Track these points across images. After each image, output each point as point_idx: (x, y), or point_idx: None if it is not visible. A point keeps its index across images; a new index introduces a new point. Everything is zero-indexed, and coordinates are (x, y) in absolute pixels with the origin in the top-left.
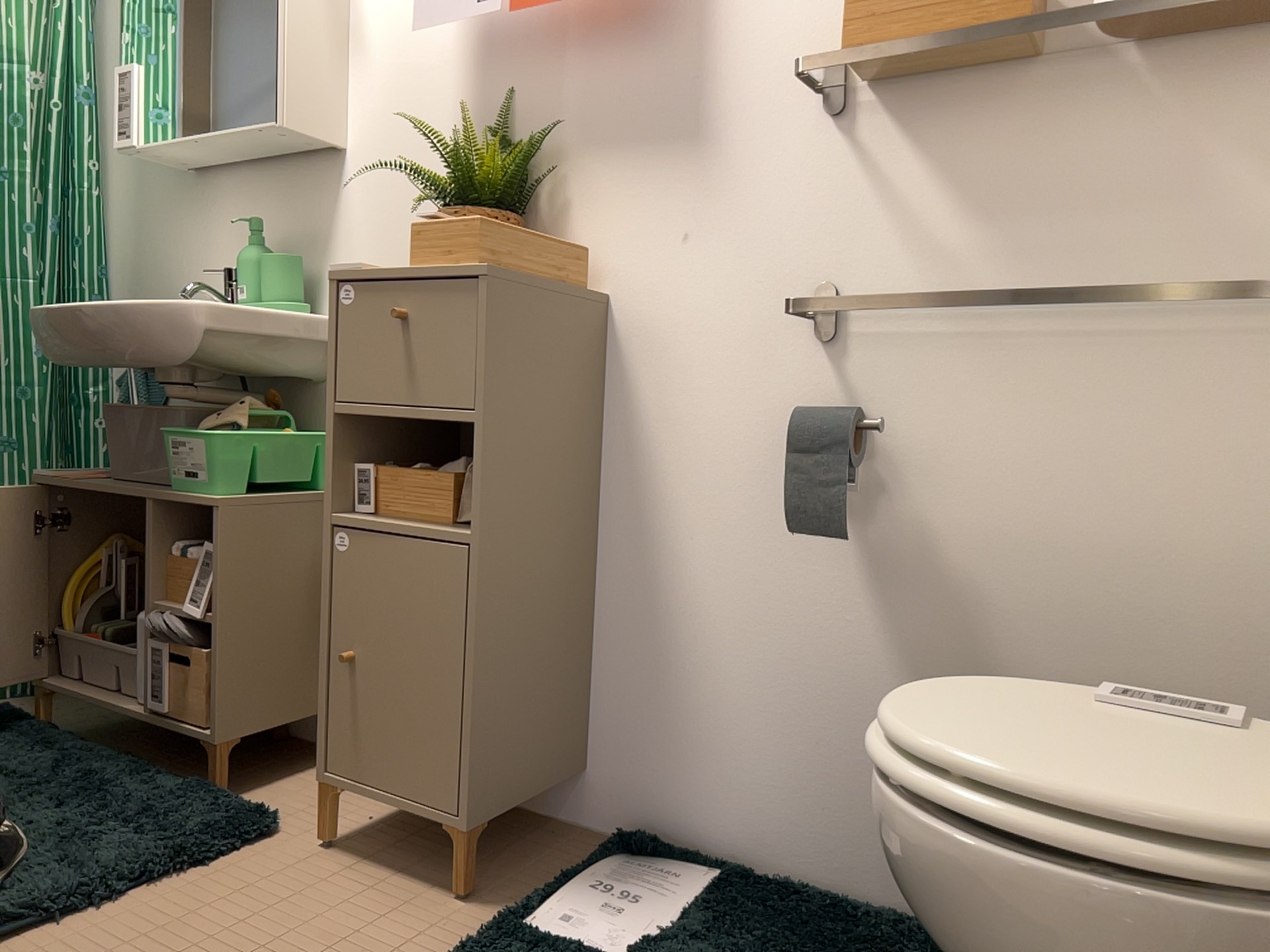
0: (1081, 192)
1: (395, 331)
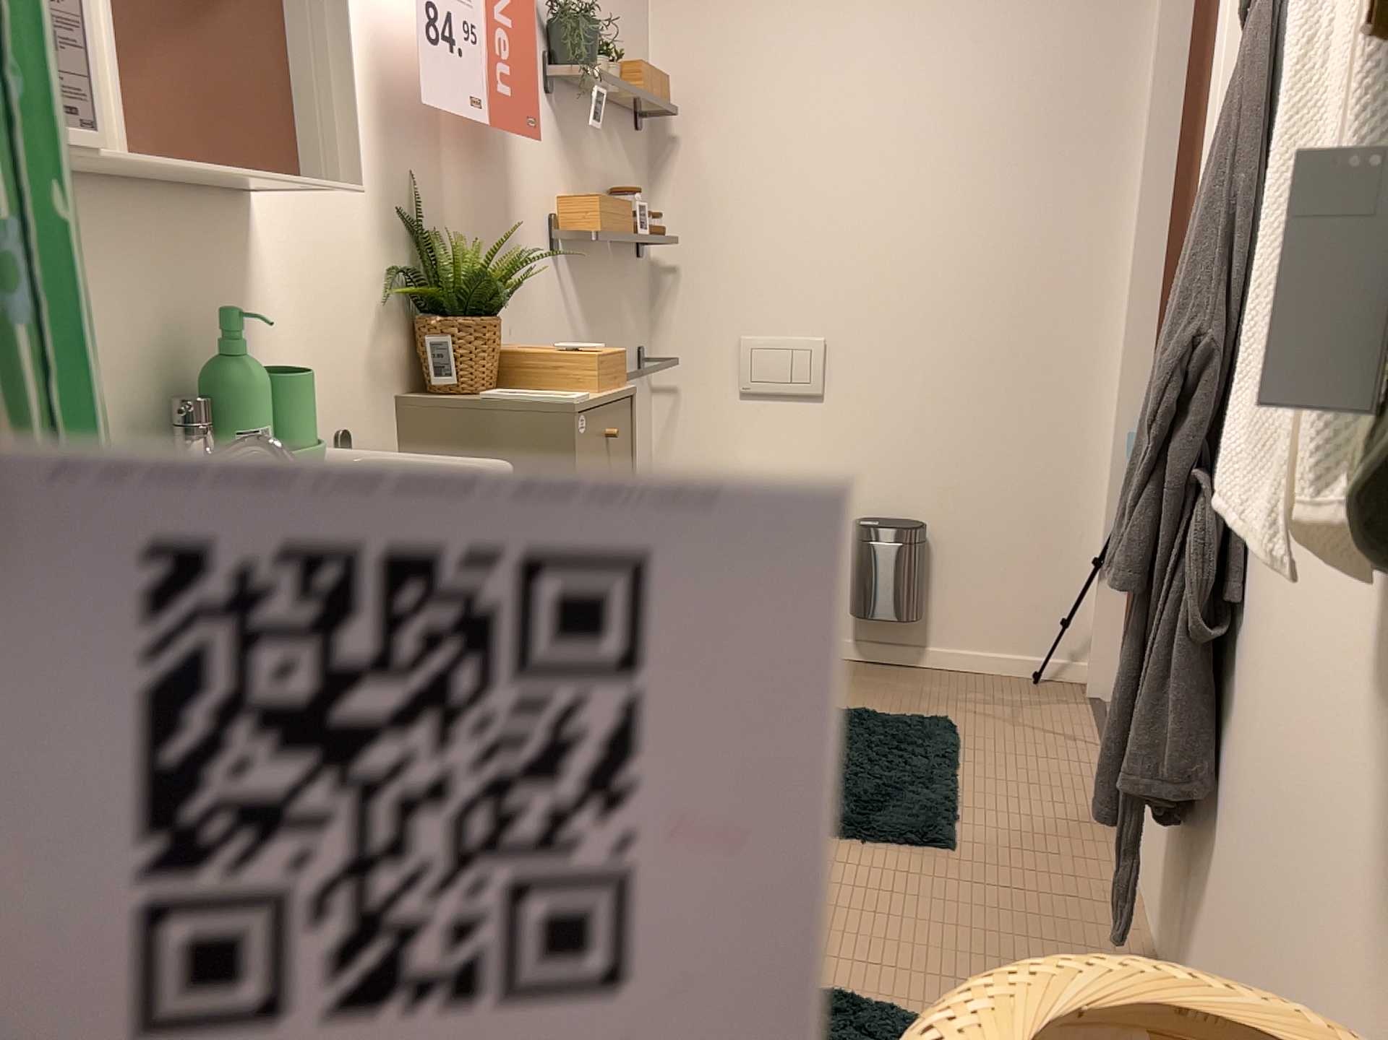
0: (608, 320)
1: (607, 449)
